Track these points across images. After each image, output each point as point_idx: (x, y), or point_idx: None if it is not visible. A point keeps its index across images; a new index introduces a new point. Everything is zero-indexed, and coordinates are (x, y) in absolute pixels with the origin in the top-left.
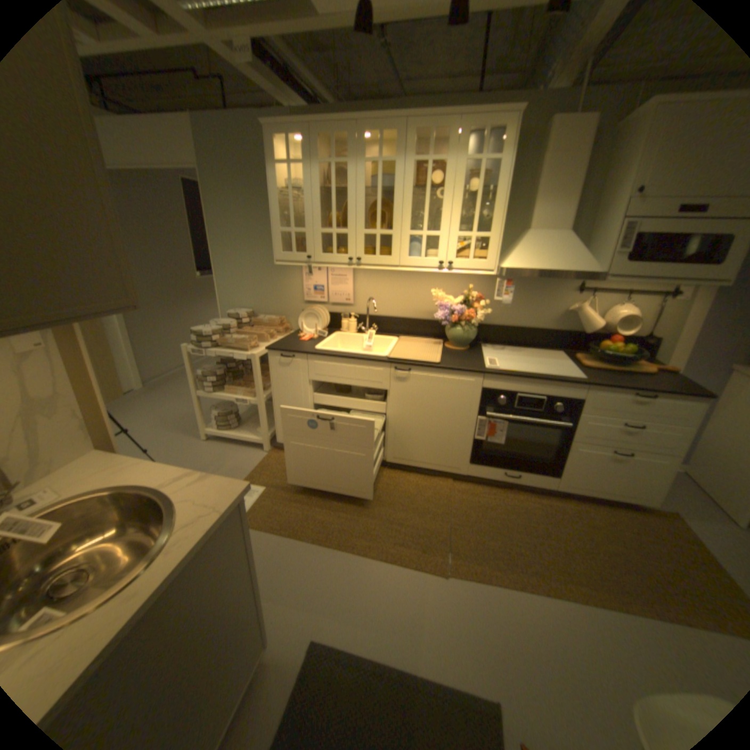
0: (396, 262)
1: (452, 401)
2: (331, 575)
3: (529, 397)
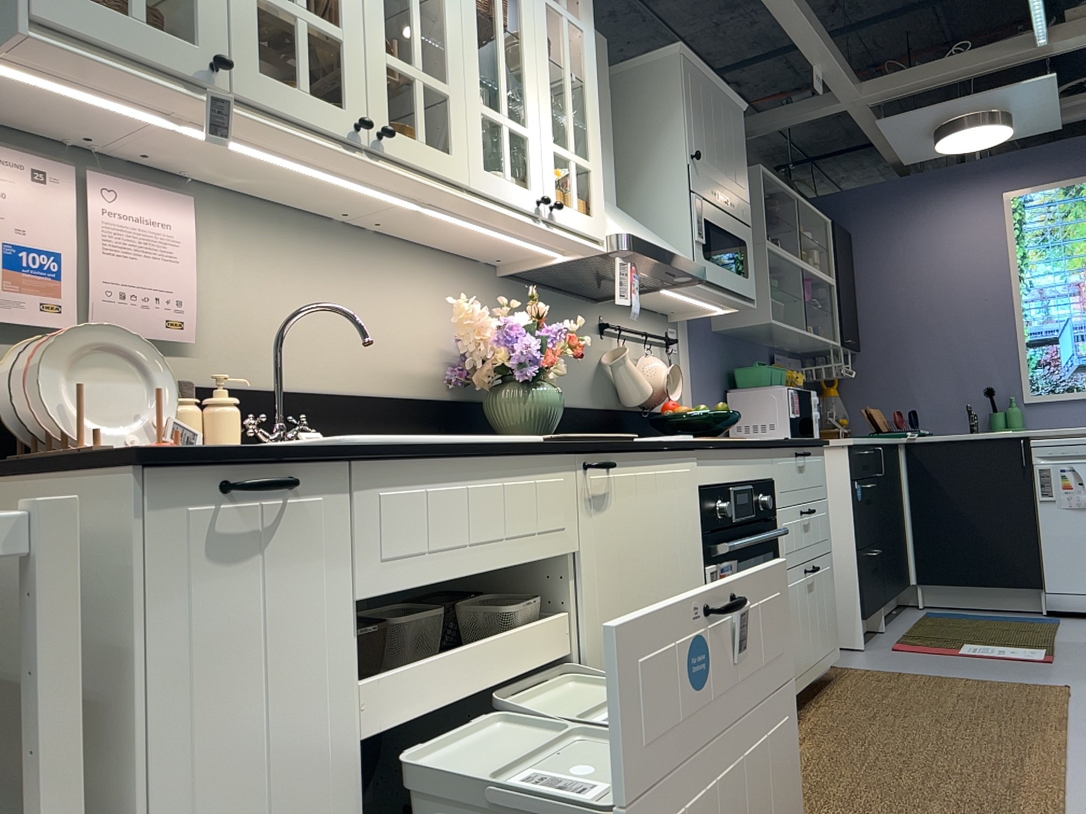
0: (463, 173)
1: (674, 541)
2: None
3: (743, 489)
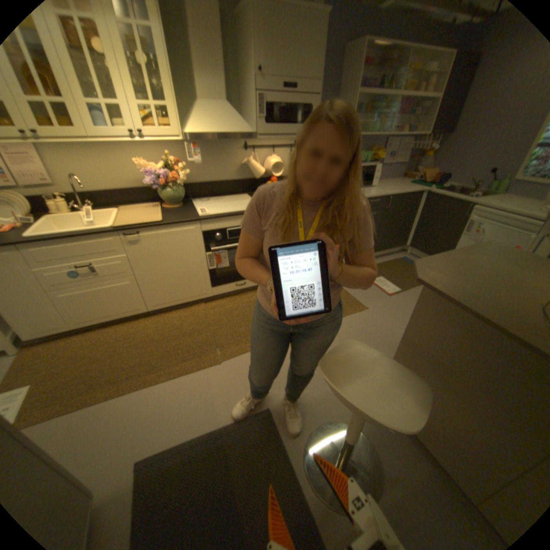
0: (84, 134)
1: (183, 248)
2: (133, 412)
3: (235, 230)
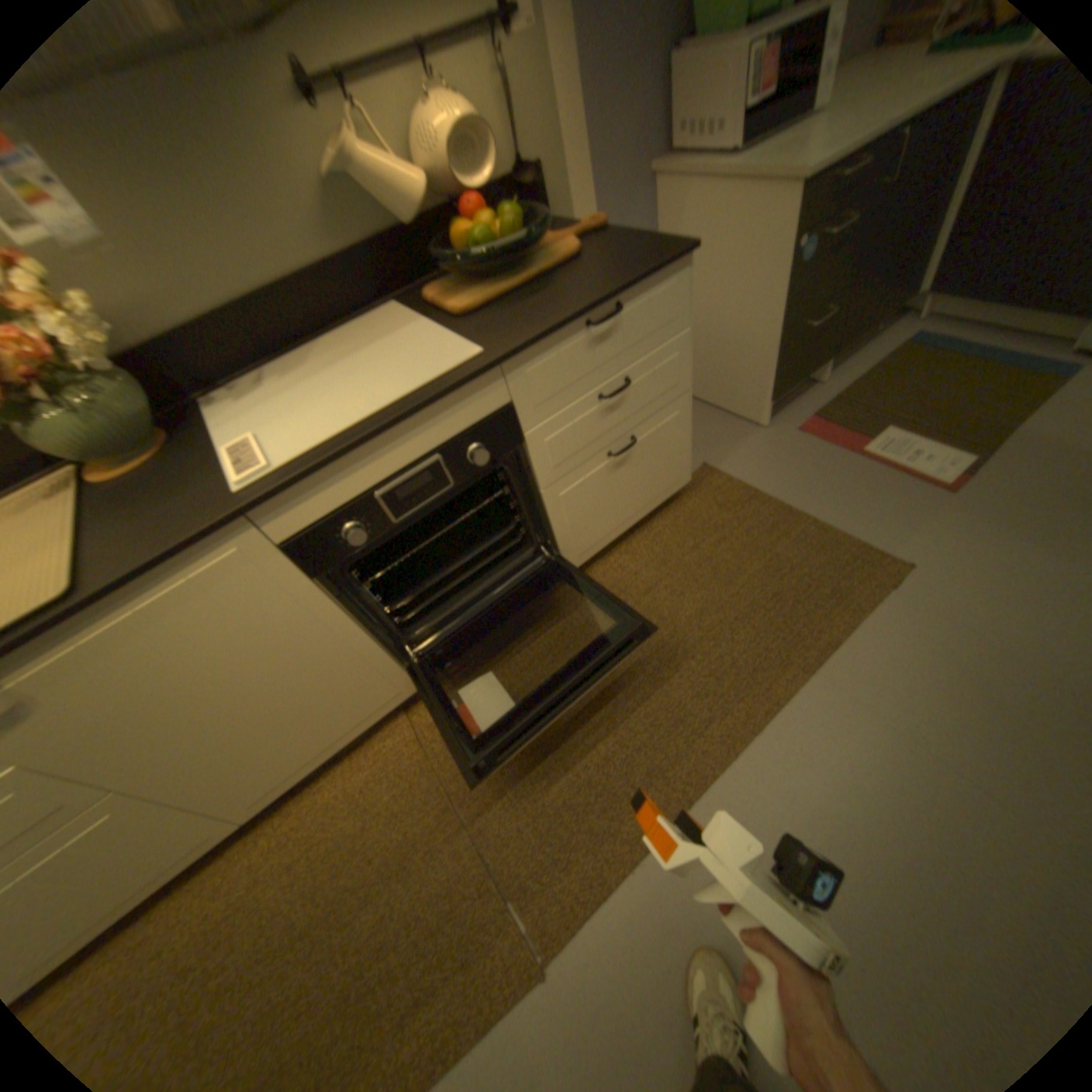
0: None
1: (239, 631)
2: None
3: (403, 482)
